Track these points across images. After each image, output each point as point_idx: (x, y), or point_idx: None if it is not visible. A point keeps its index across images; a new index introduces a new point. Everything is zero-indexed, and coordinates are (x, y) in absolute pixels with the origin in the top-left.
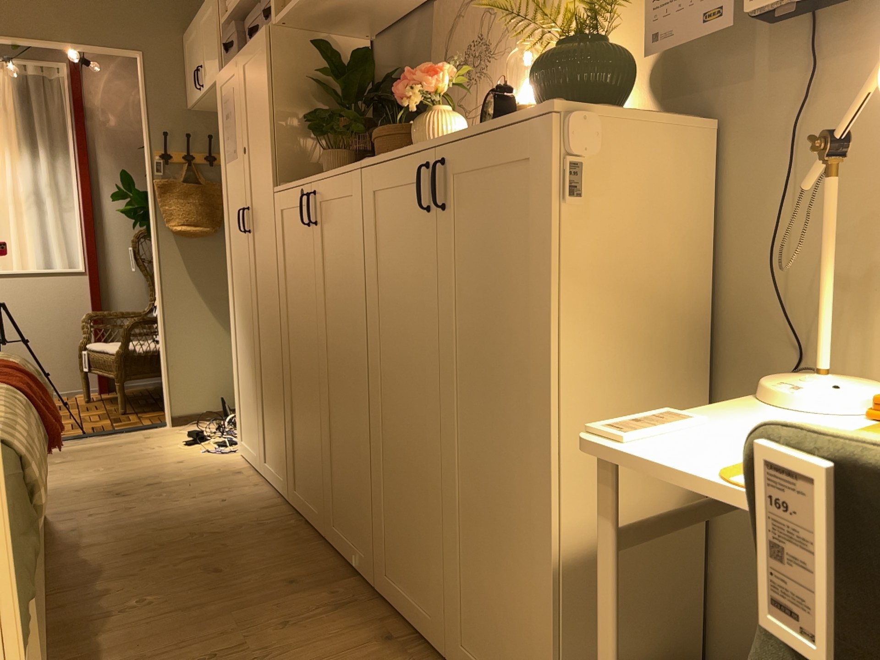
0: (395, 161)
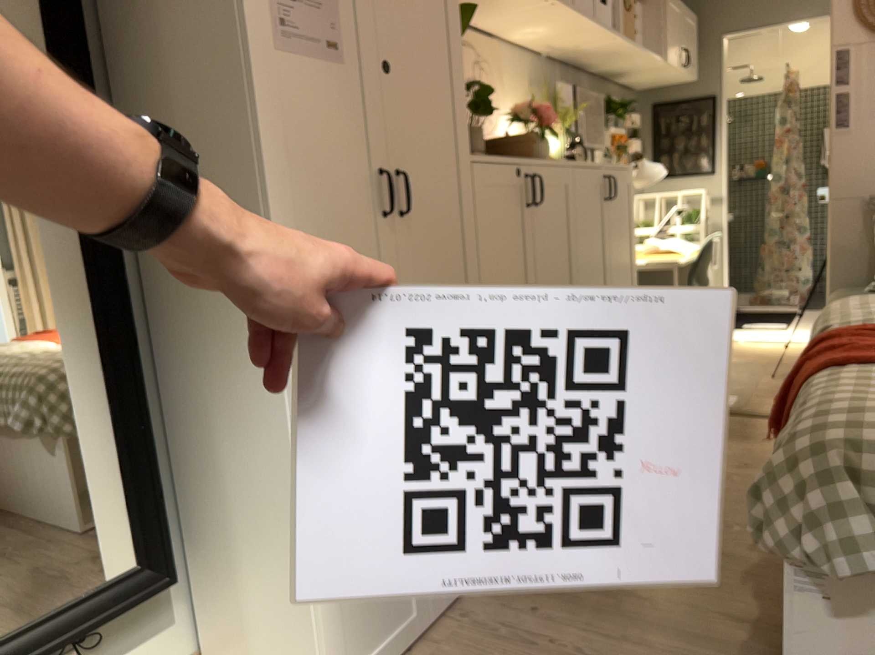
0: (592, 168)
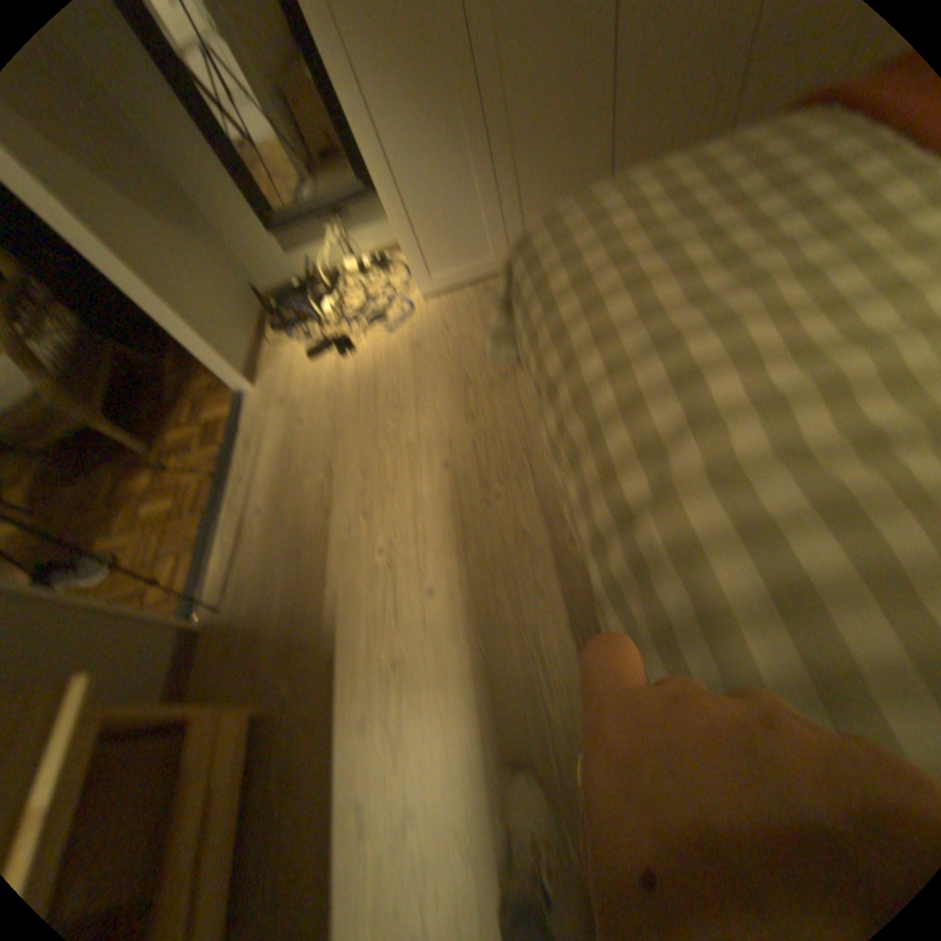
0: None
